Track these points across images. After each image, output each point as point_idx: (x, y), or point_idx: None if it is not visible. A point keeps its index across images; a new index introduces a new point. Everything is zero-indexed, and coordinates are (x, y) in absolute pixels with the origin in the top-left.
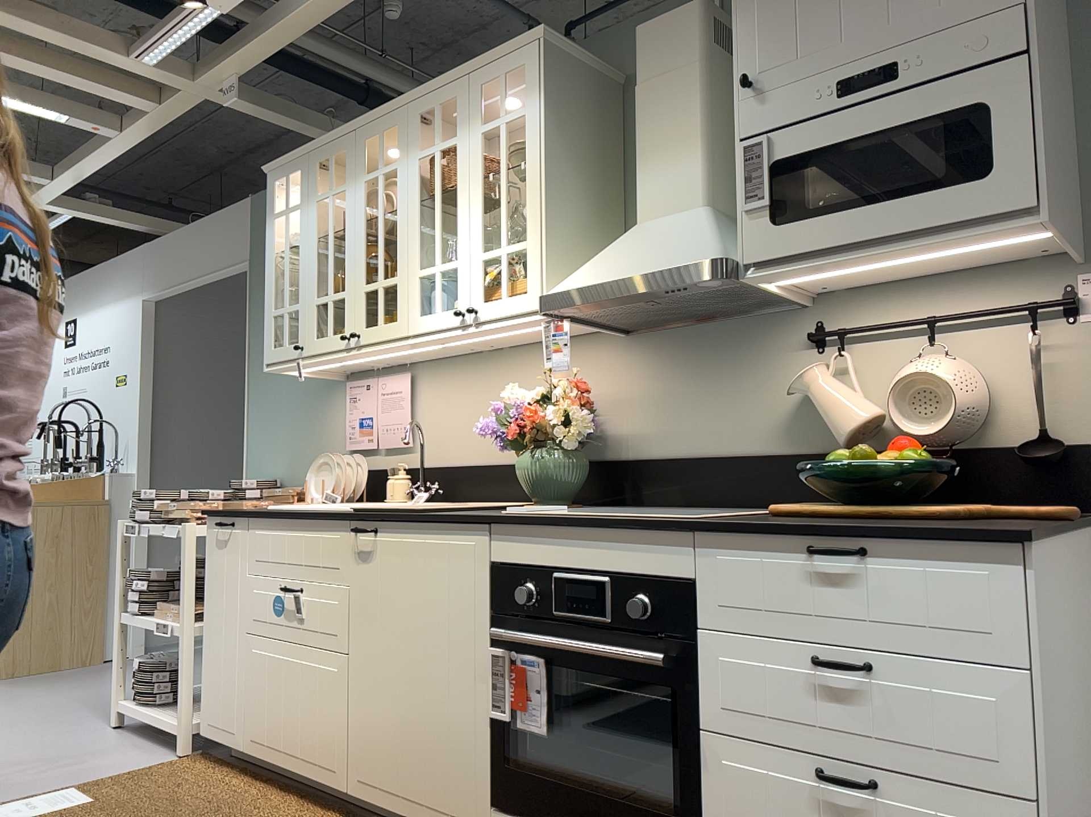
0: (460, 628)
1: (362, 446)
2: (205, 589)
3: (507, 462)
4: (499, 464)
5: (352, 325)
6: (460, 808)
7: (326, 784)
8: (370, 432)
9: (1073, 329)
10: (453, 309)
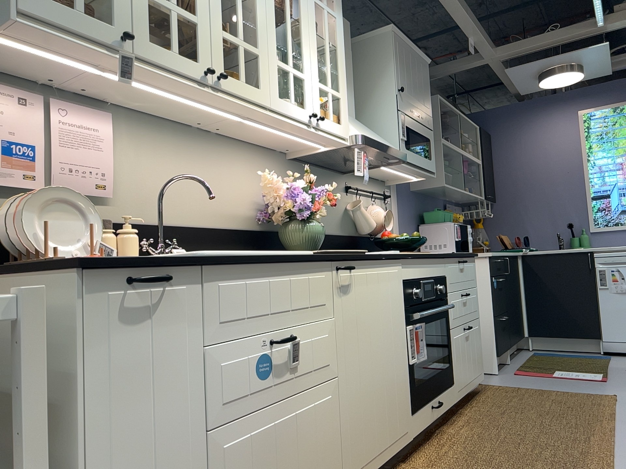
0: (396, 321)
1: (6, 183)
2: (77, 414)
3: (219, 227)
4: (214, 228)
5: (210, 62)
6: (403, 428)
7: None
8: (33, 167)
9: (387, 204)
10: (304, 109)
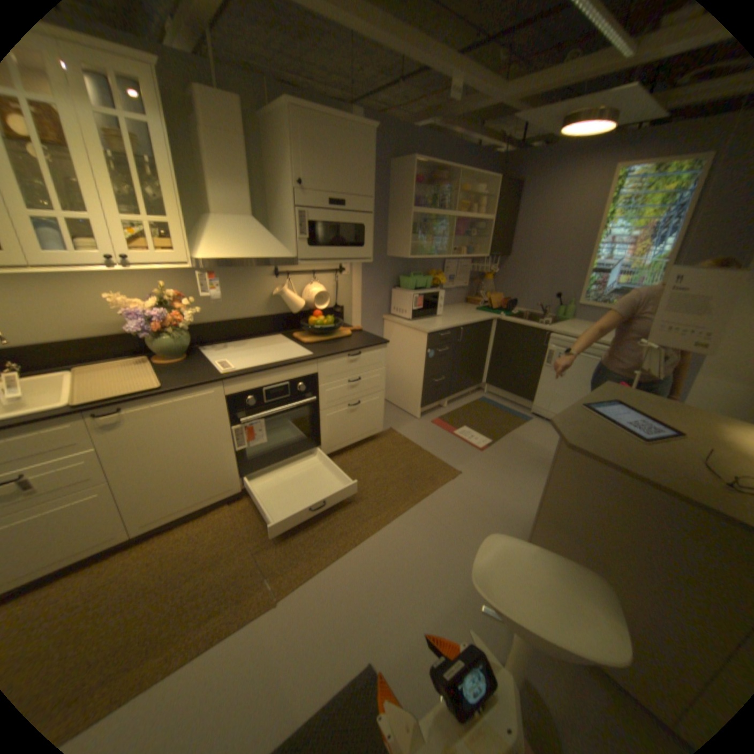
0: (211, 428)
1: None
2: None
3: (88, 336)
4: (80, 339)
5: None
6: (223, 489)
7: (105, 549)
8: None
9: (341, 276)
10: (95, 252)
